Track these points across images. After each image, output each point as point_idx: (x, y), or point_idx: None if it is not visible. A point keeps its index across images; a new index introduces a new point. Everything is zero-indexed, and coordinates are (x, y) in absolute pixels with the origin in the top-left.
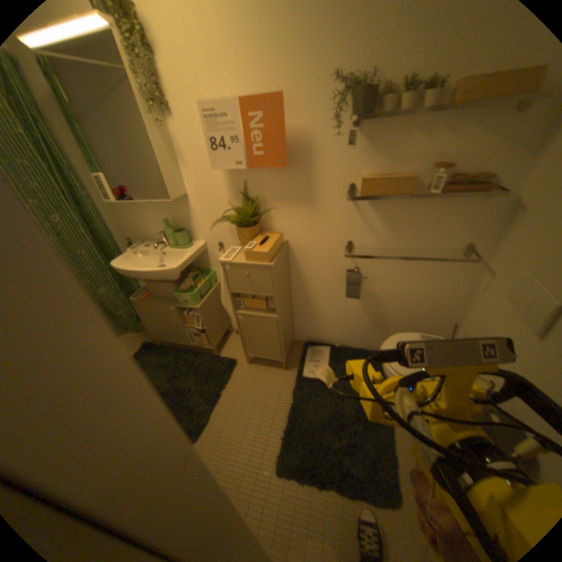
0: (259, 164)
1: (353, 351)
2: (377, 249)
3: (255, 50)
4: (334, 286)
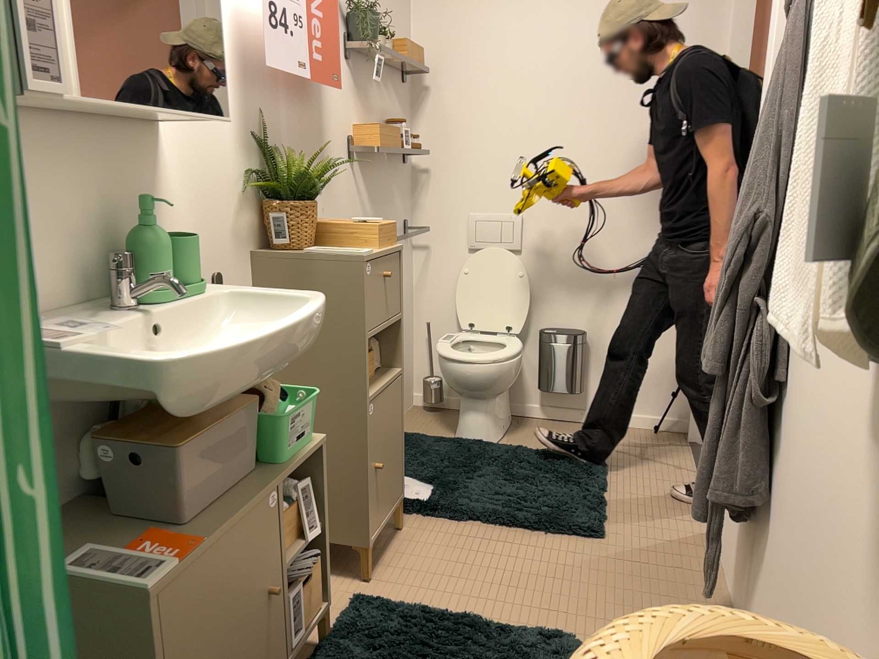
0: (321, 80)
1: None
2: None
3: None
4: None
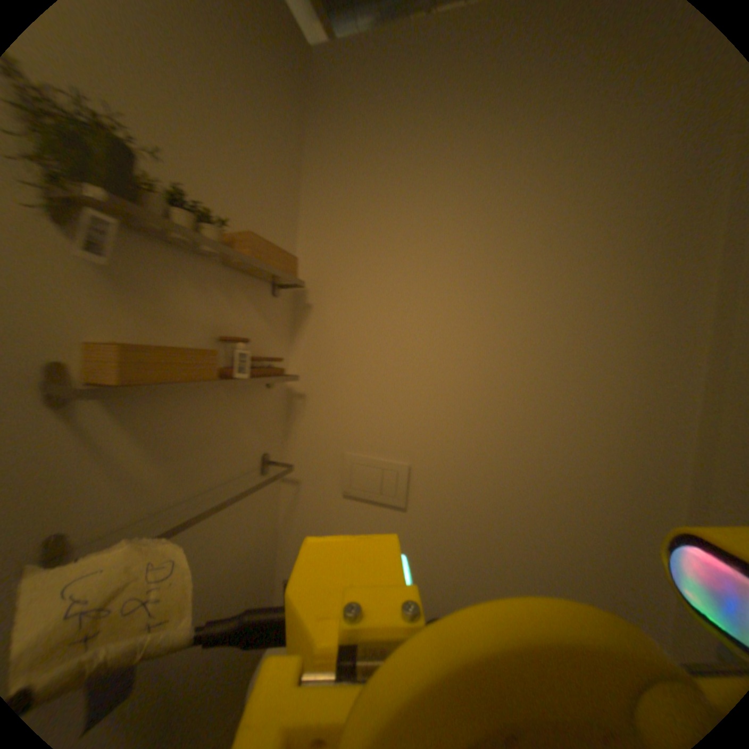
0: None
1: None
2: (147, 517)
3: None
4: None
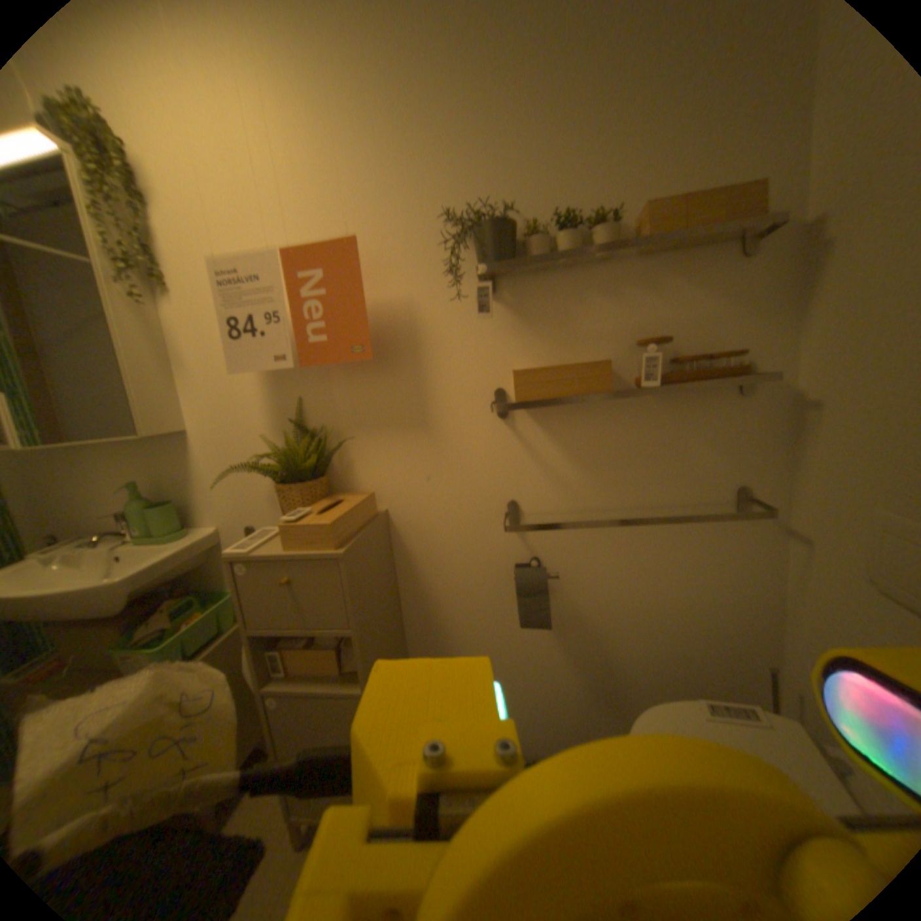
0: (321, 357)
1: None
2: (571, 512)
3: (314, 190)
4: (497, 606)
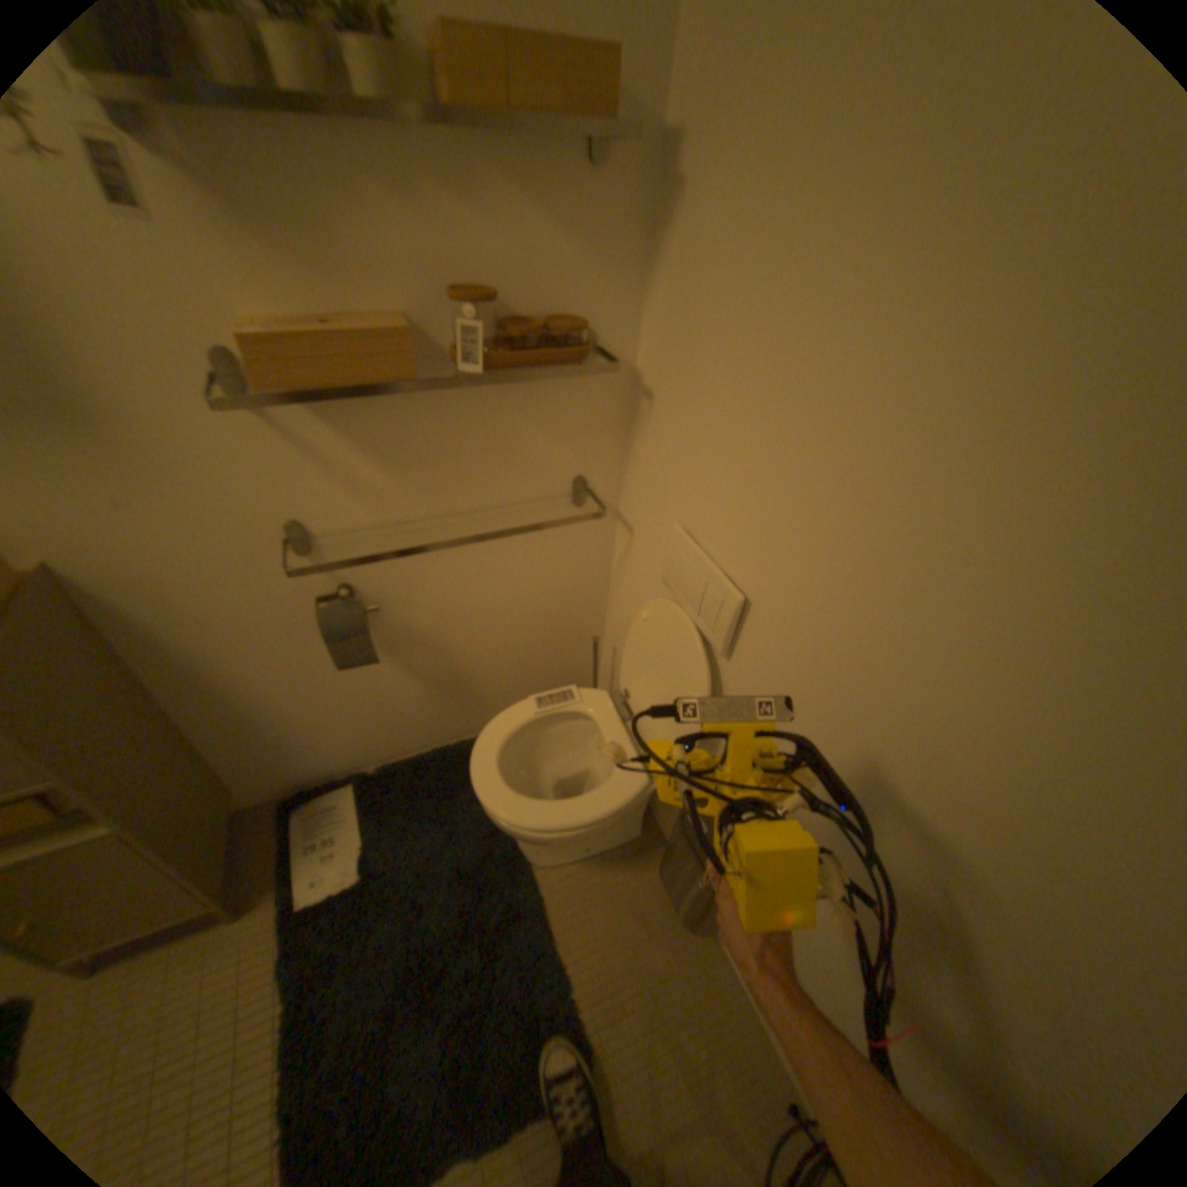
0: None
1: (415, 766)
2: (383, 526)
3: None
4: (301, 647)
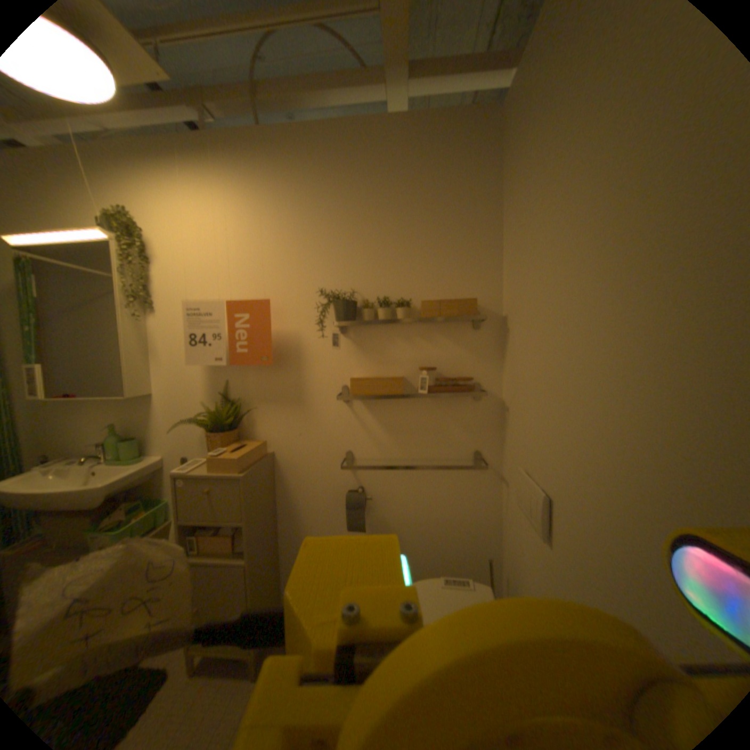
0: (243, 361)
1: None
2: (383, 459)
3: (250, 269)
4: (337, 517)
